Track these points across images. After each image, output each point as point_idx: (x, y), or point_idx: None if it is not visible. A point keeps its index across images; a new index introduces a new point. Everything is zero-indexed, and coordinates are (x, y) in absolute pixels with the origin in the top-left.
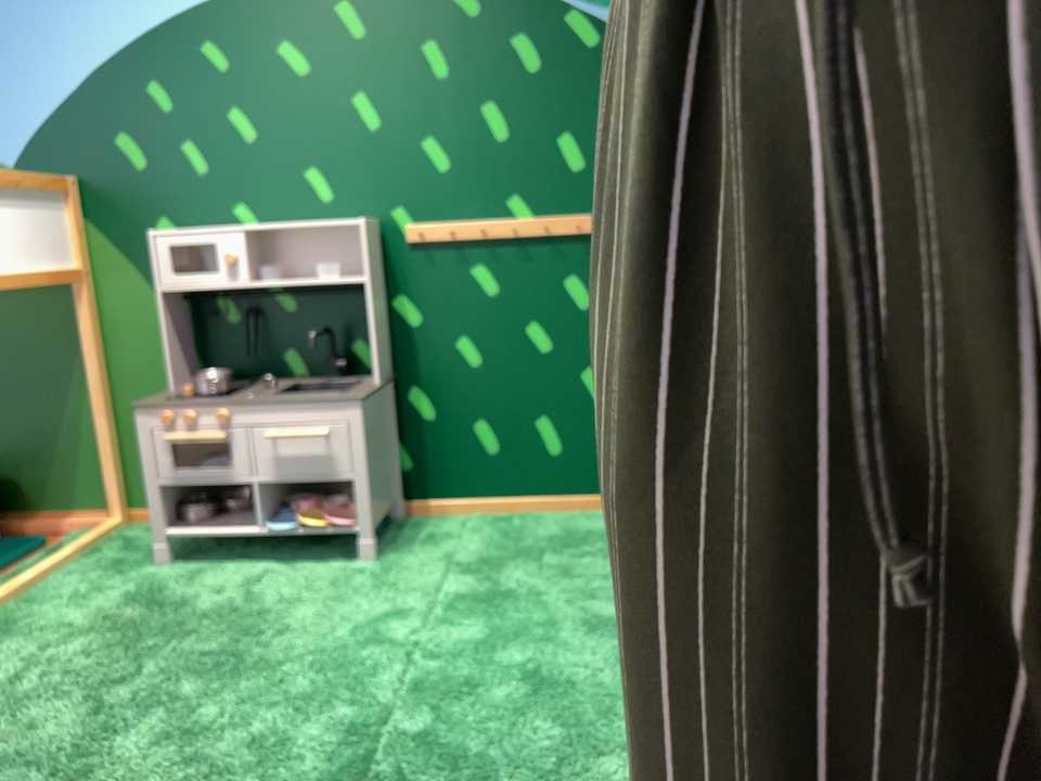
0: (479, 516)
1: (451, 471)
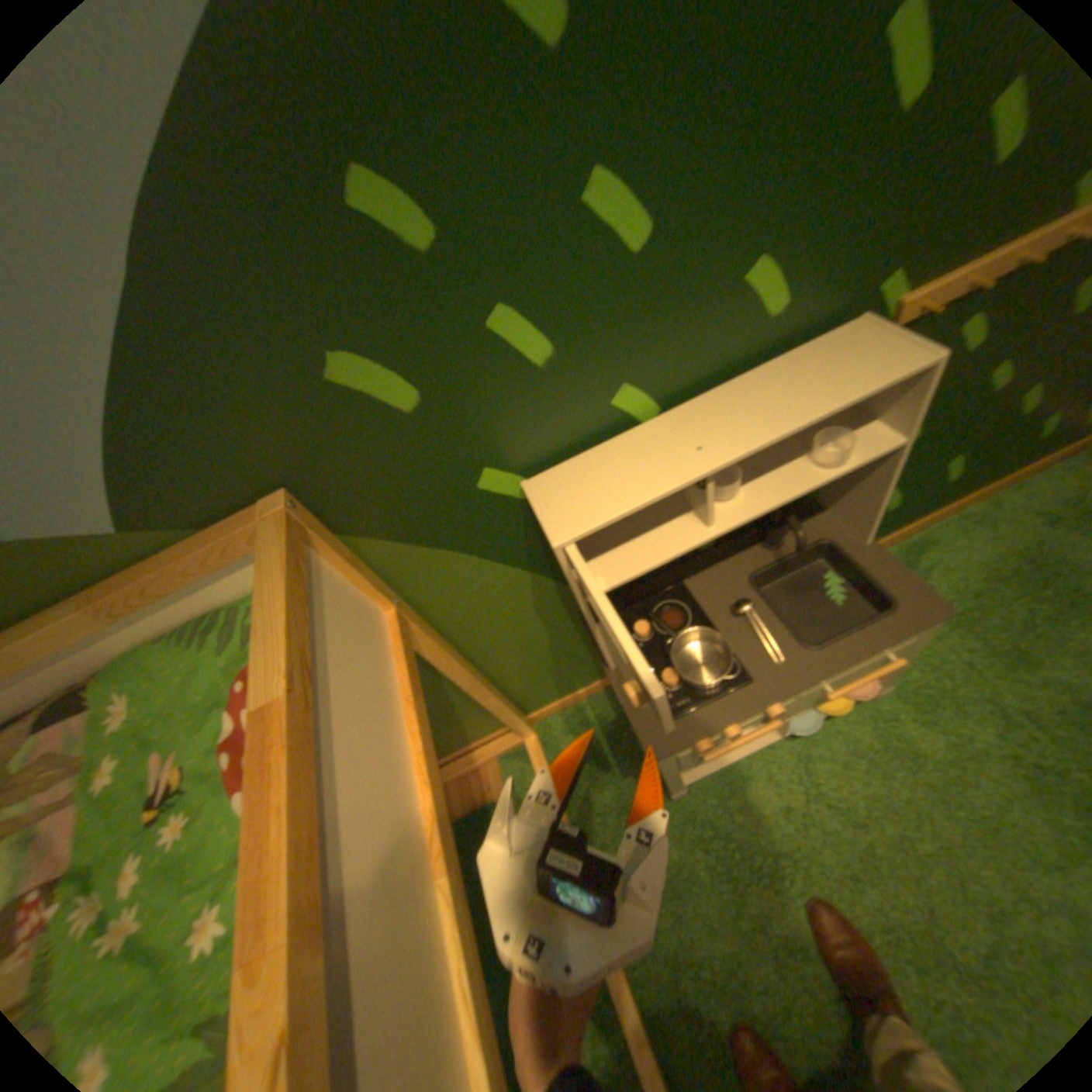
0: None
1: None
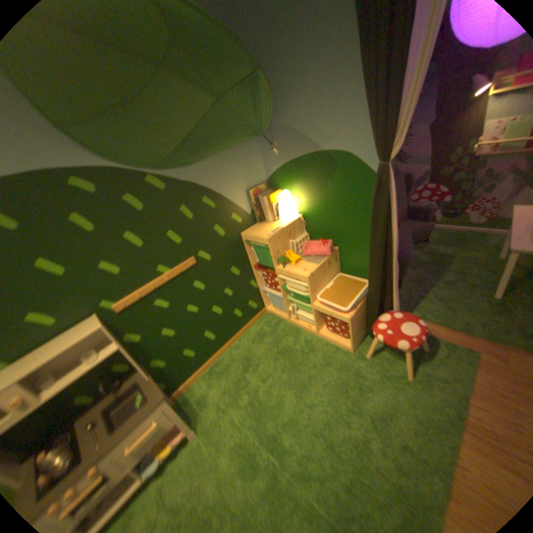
0: (200, 376)
1: (182, 372)
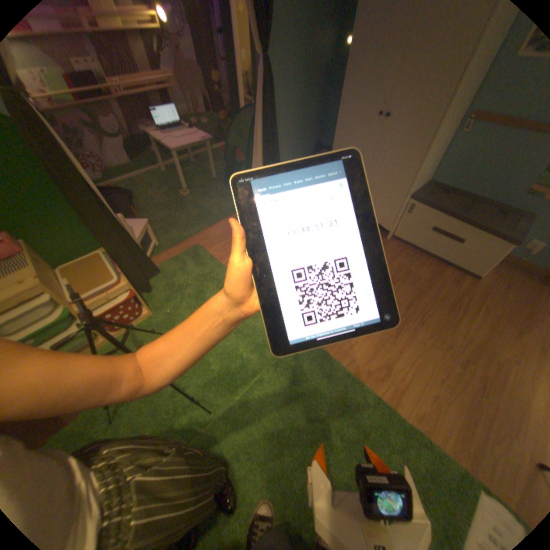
0: None
1: None
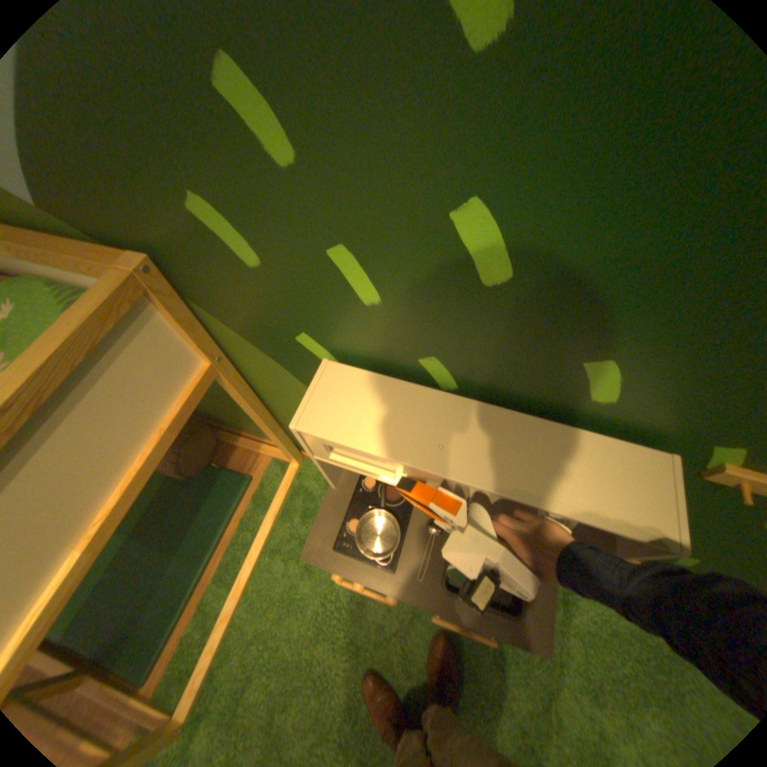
0: None
1: None
